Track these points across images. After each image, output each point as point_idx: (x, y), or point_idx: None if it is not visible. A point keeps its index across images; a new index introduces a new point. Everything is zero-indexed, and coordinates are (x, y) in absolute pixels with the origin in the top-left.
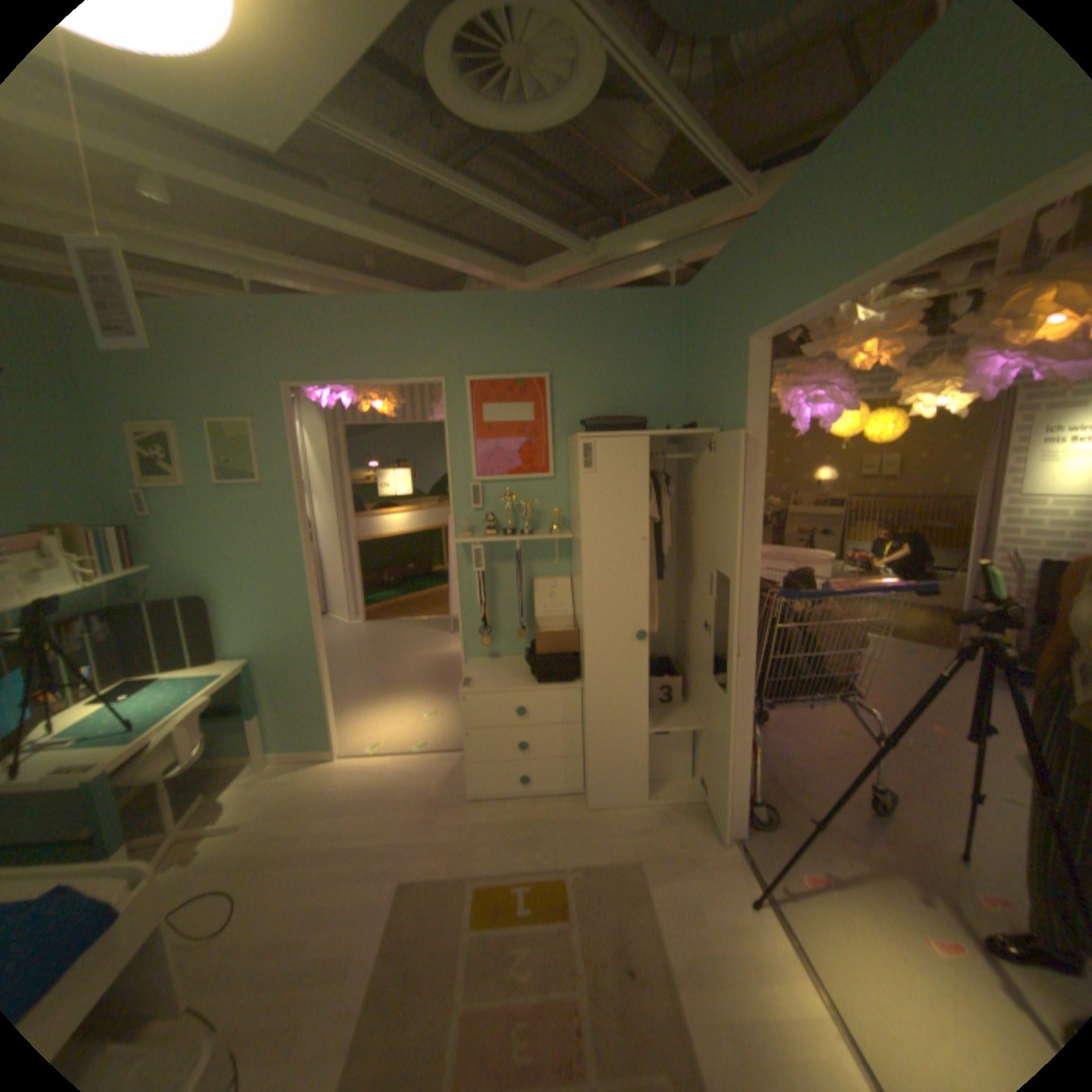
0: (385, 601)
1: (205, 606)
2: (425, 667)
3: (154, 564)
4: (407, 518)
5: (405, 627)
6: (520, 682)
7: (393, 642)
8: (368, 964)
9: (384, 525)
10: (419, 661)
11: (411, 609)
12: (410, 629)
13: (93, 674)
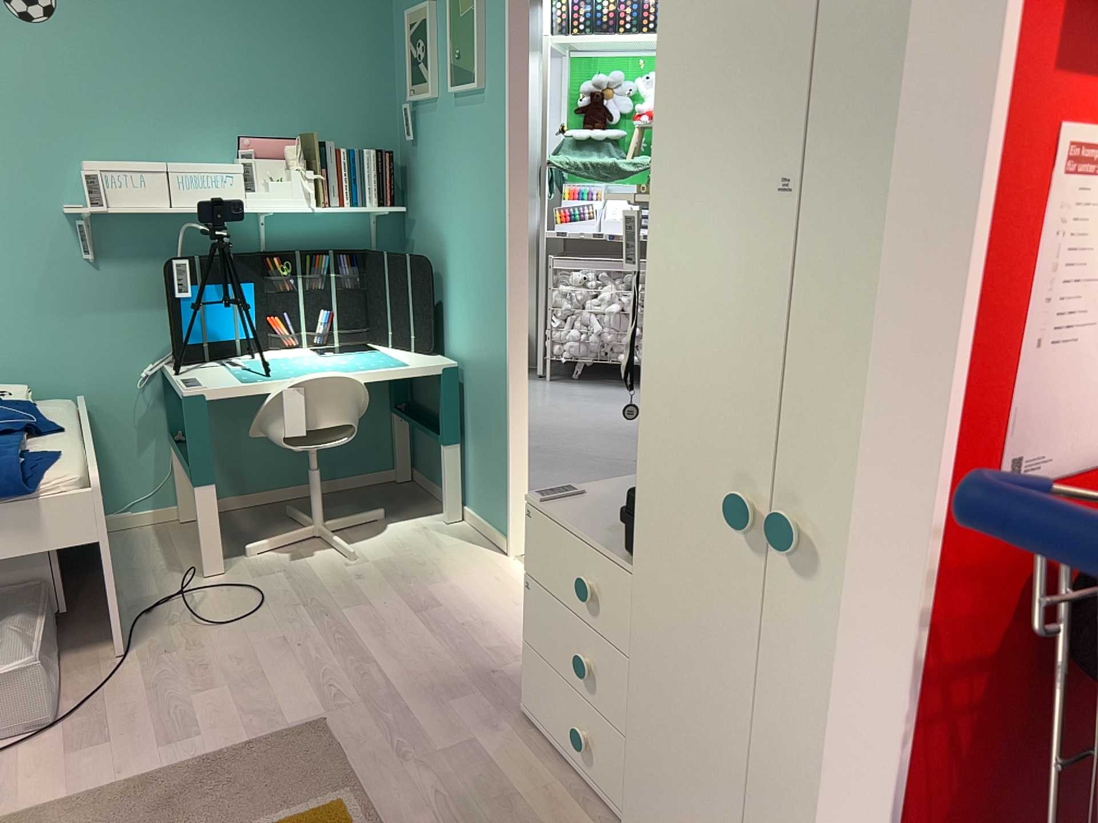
0: None
1: (441, 275)
2: None
3: (417, 208)
4: None
5: None
6: (619, 534)
7: None
8: (190, 755)
9: None
10: None
11: None
12: None
13: (331, 321)
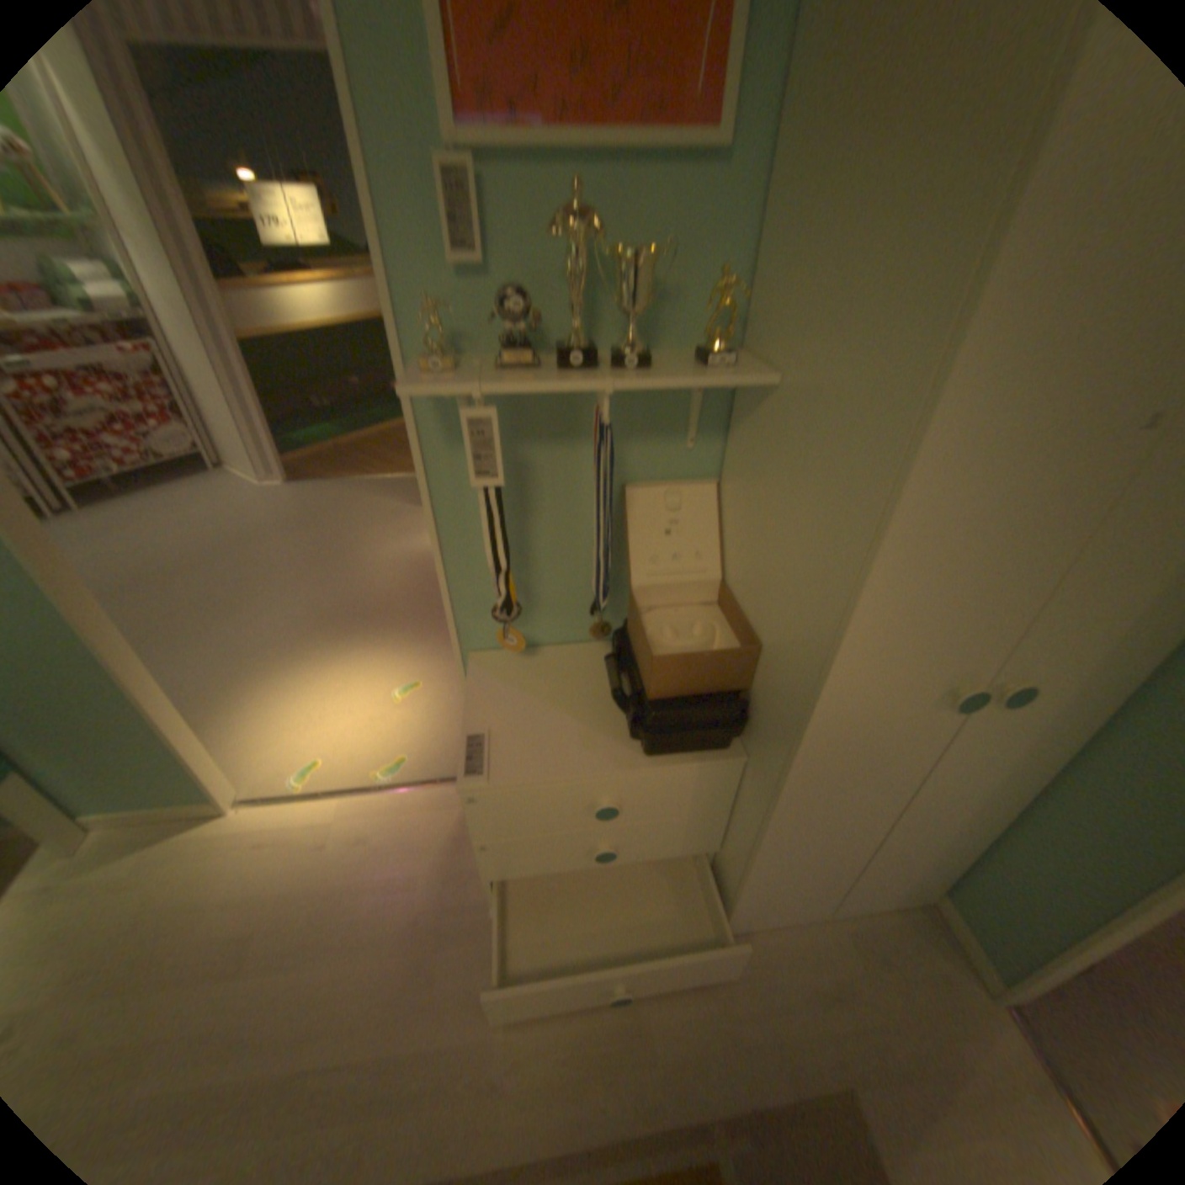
0: (317, 441)
1: None
2: (390, 579)
3: None
4: (328, 291)
5: (352, 492)
6: (603, 746)
7: (333, 523)
8: None
9: (285, 304)
10: (379, 565)
11: (361, 457)
12: (360, 498)
13: None
